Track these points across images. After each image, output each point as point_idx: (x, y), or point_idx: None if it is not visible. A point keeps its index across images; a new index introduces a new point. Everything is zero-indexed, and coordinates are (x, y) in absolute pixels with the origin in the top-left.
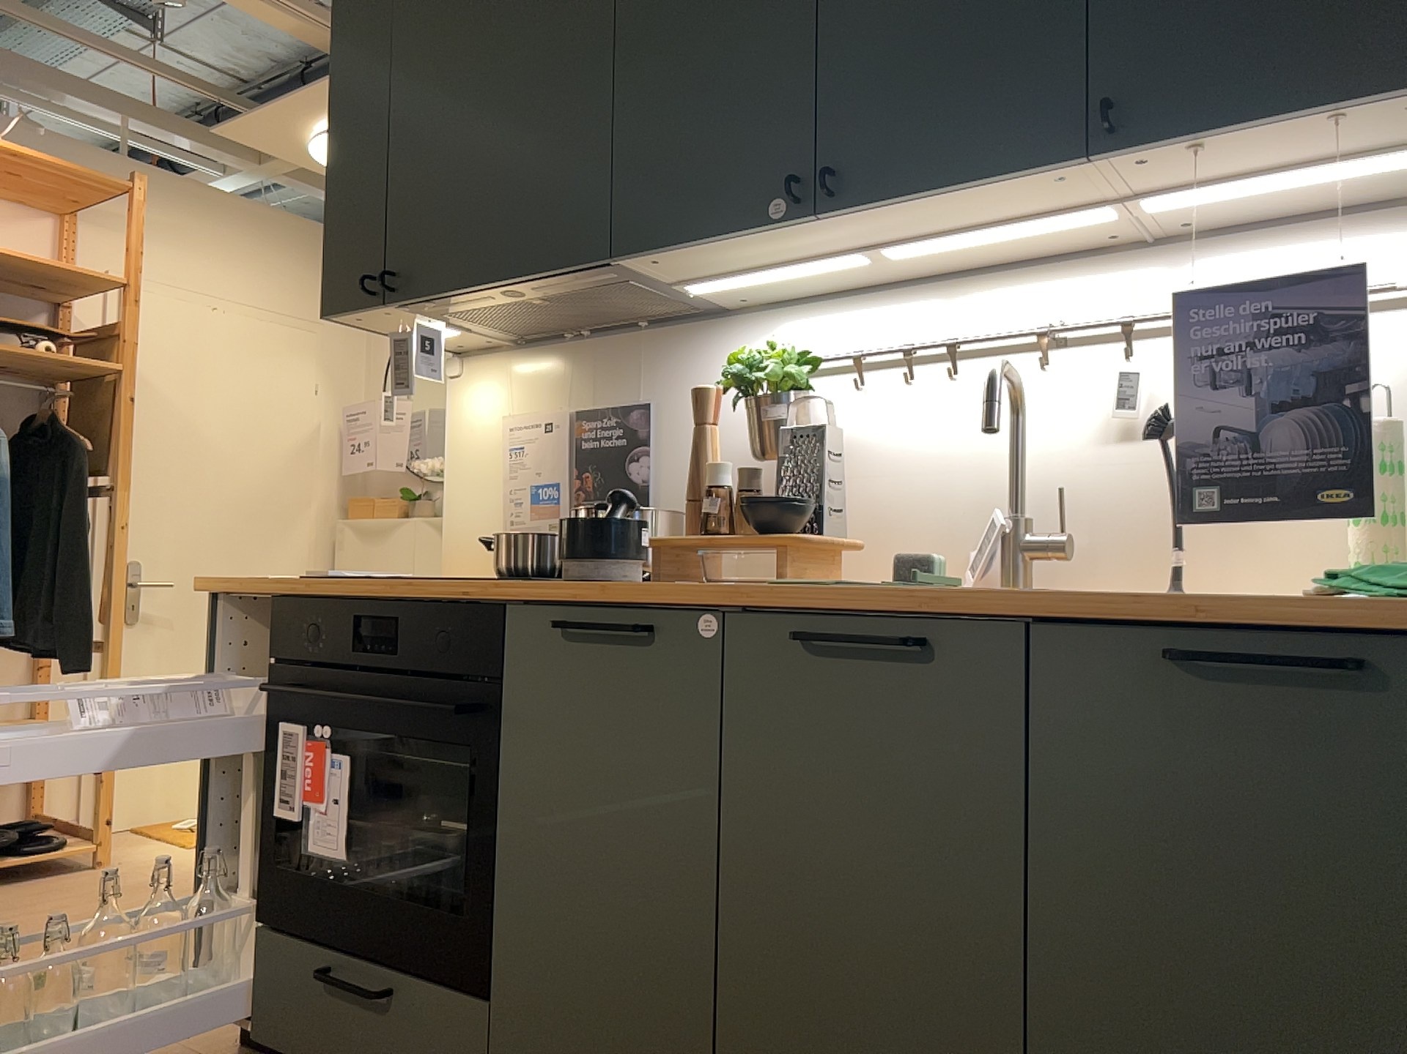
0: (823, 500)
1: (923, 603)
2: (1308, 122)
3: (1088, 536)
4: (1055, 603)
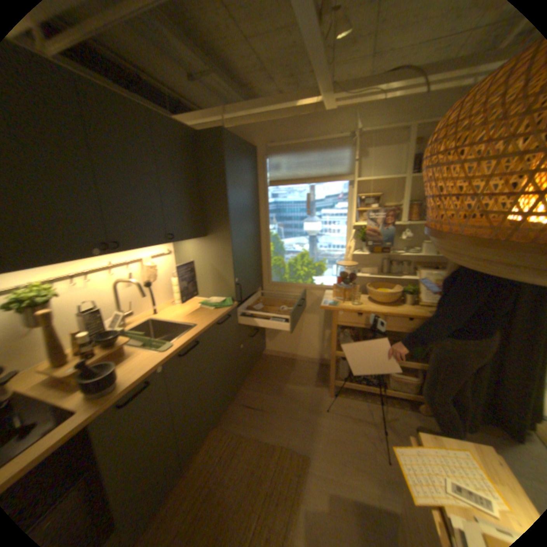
0: (98, 330)
1: (195, 336)
2: (187, 240)
3: (125, 309)
4: (209, 326)
